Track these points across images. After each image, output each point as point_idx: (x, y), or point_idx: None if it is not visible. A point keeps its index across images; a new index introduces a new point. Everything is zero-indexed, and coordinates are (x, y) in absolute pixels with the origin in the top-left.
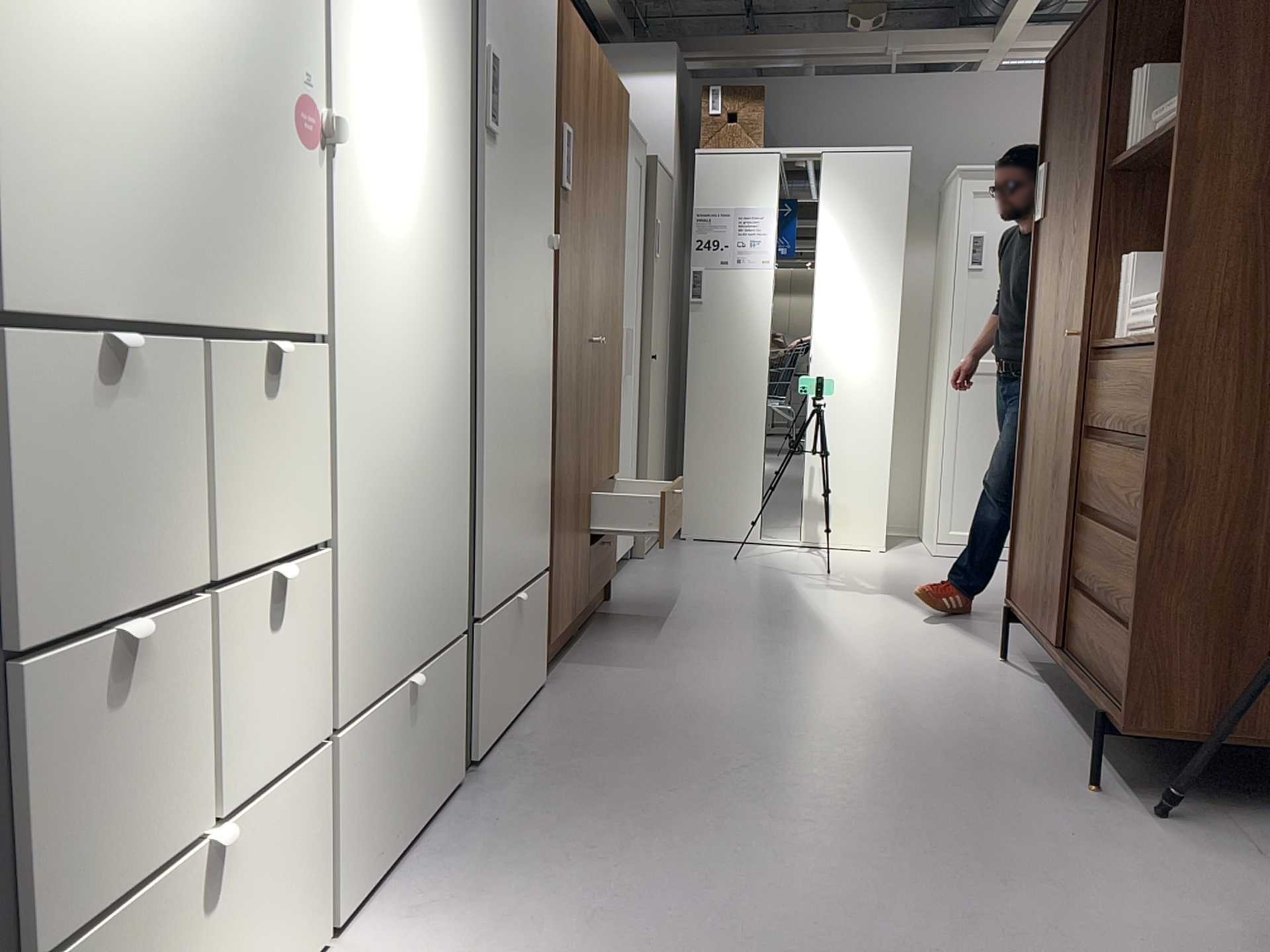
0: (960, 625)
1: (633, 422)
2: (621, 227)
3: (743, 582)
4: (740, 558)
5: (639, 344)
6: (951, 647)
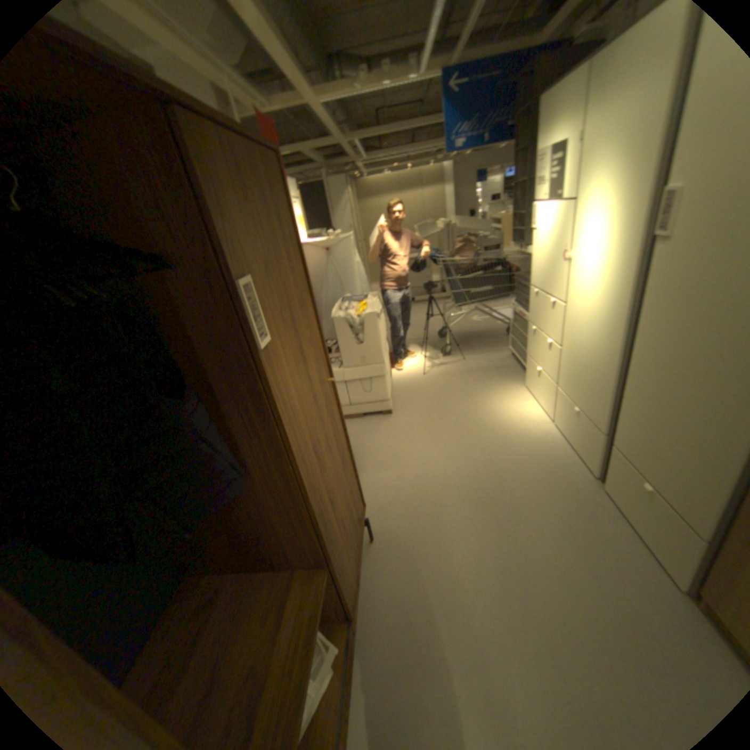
0: None
1: None
2: None
3: None
4: None
5: None
6: None
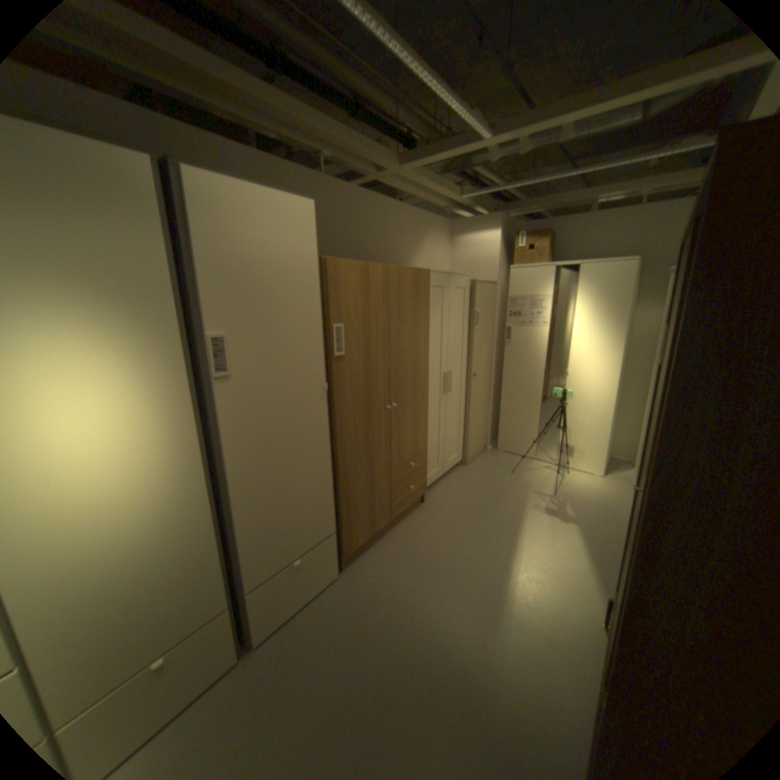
0: (603, 571)
1: (460, 408)
2: (424, 339)
3: (502, 495)
4: (516, 471)
5: (464, 372)
6: (581, 596)
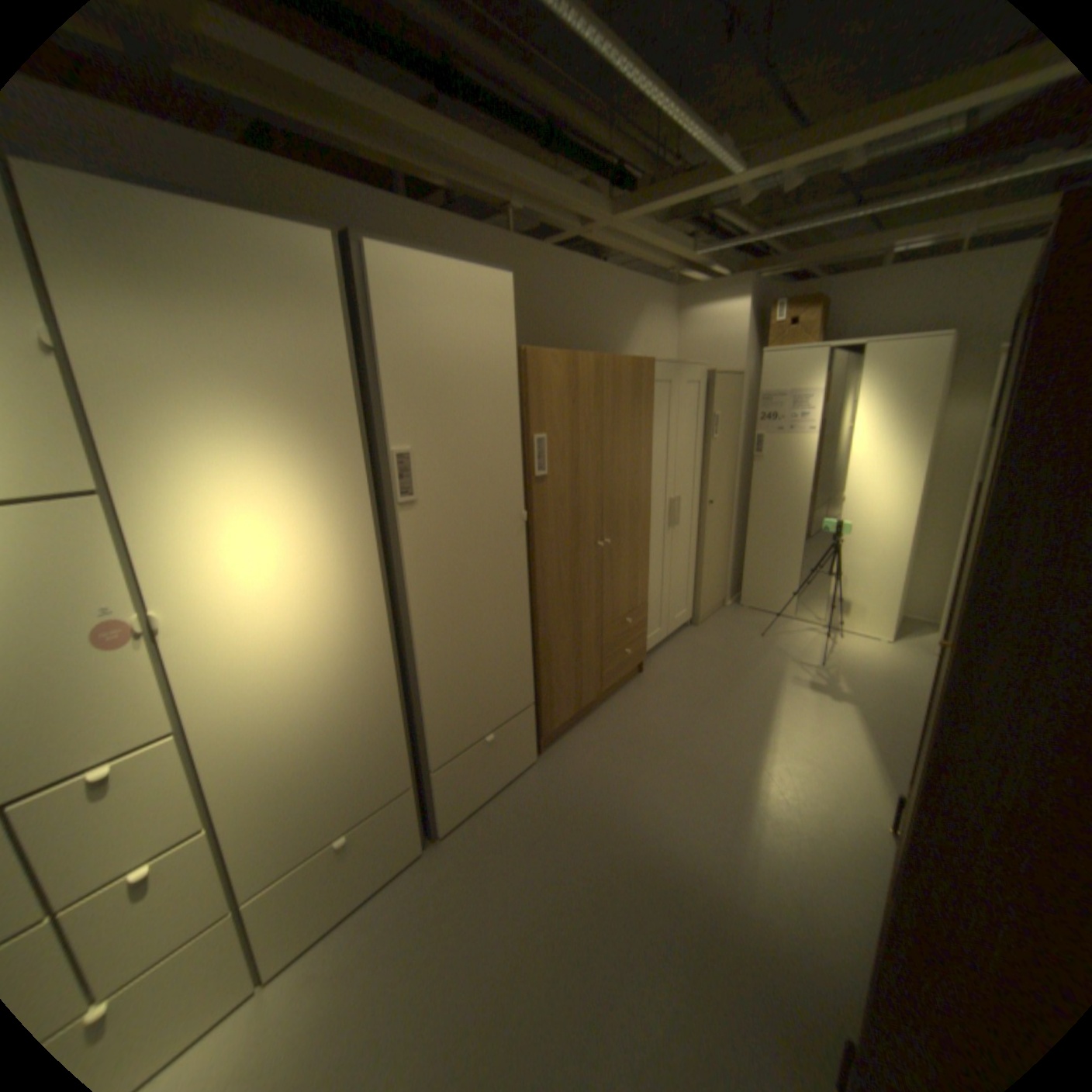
0: (891, 764)
1: (690, 548)
2: (645, 453)
3: (748, 665)
4: (767, 634)
5: (697, 499)
6: (859, 794)
